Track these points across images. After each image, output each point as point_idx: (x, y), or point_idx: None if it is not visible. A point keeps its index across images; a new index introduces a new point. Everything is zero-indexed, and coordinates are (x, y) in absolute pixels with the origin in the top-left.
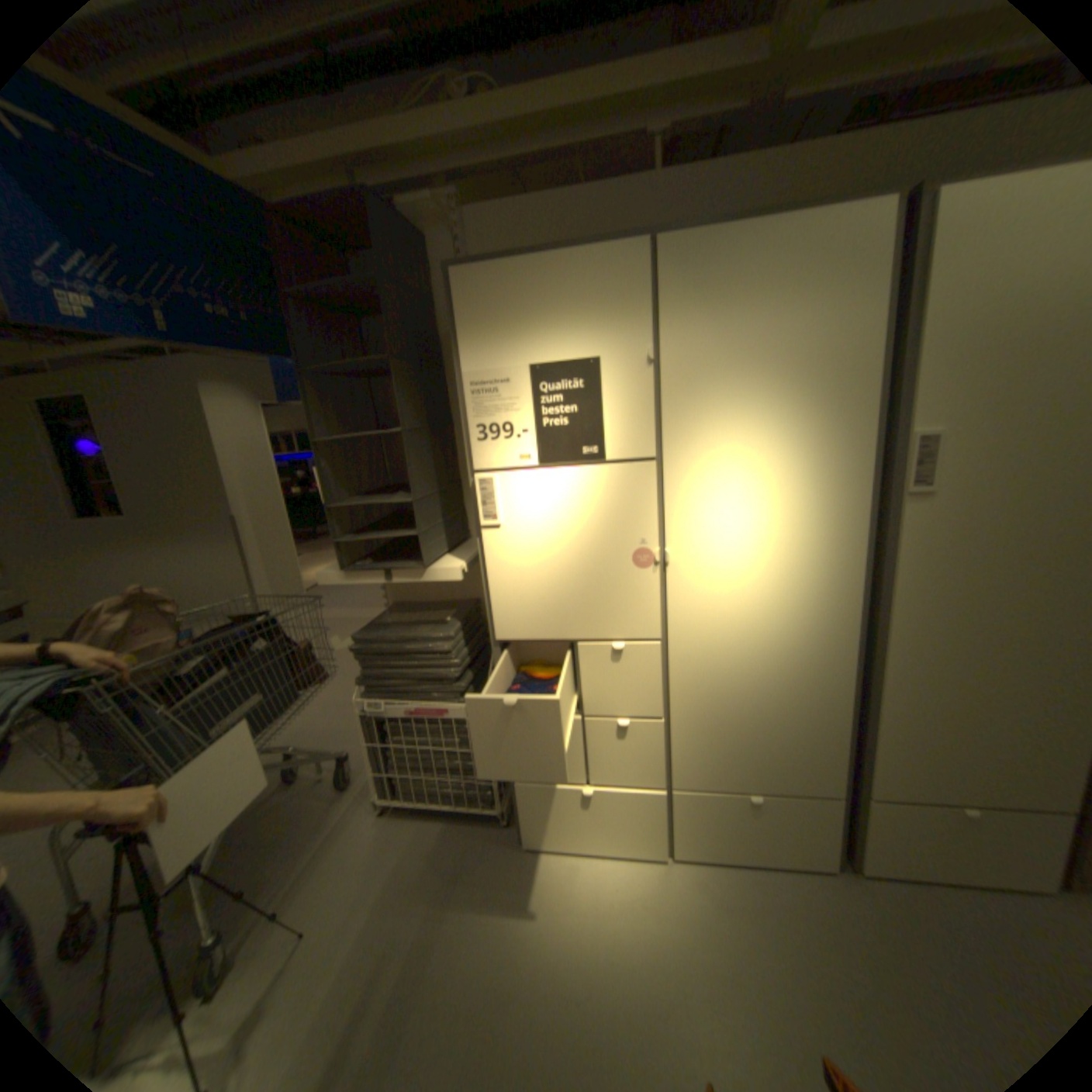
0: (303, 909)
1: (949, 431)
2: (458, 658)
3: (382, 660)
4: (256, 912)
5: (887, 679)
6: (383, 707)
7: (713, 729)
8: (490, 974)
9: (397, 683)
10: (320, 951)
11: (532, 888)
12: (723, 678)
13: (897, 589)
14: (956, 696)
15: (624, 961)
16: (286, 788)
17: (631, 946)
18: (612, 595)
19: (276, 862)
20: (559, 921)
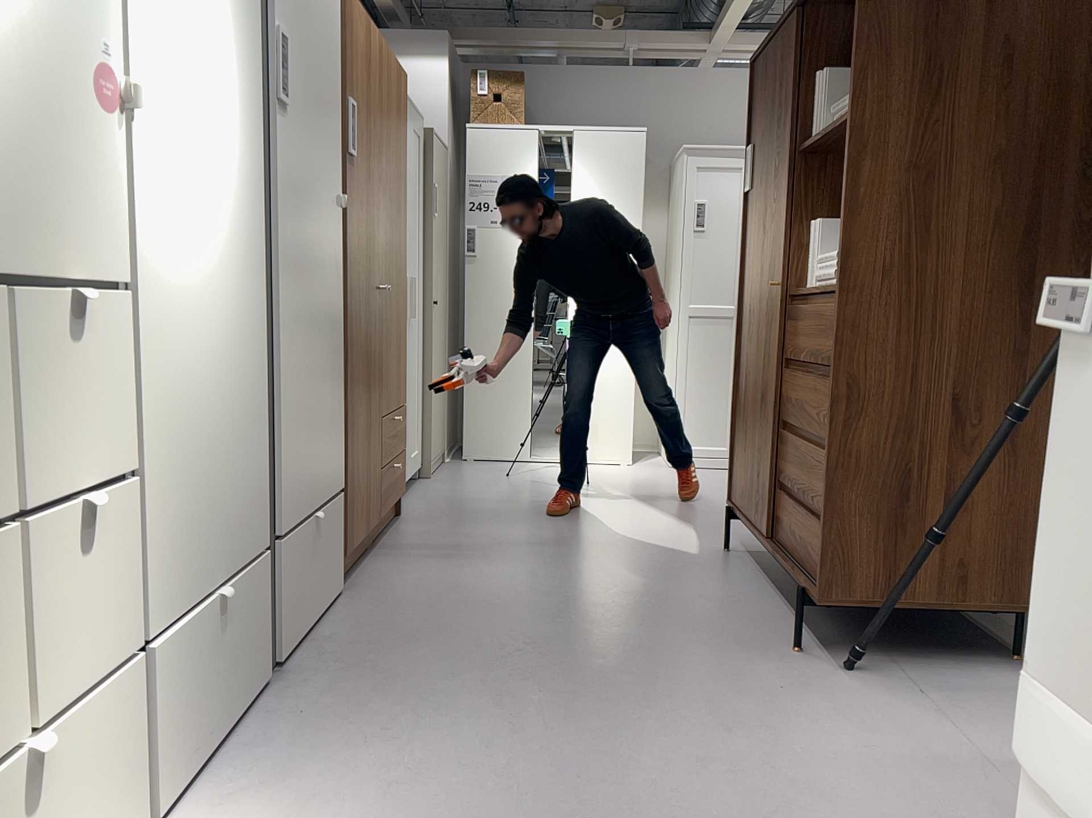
0: None
1: (286, 39)
2: None
3: None
4: None
5: (275, 352)
6: None
7: (177, 477)
8: None
9: None
10: None
11: None
12: (182, 365)
13: (274, 225)
14: (303, 367)
15: None
16: None
17: None
18: (55, 159)
19: None
20: None
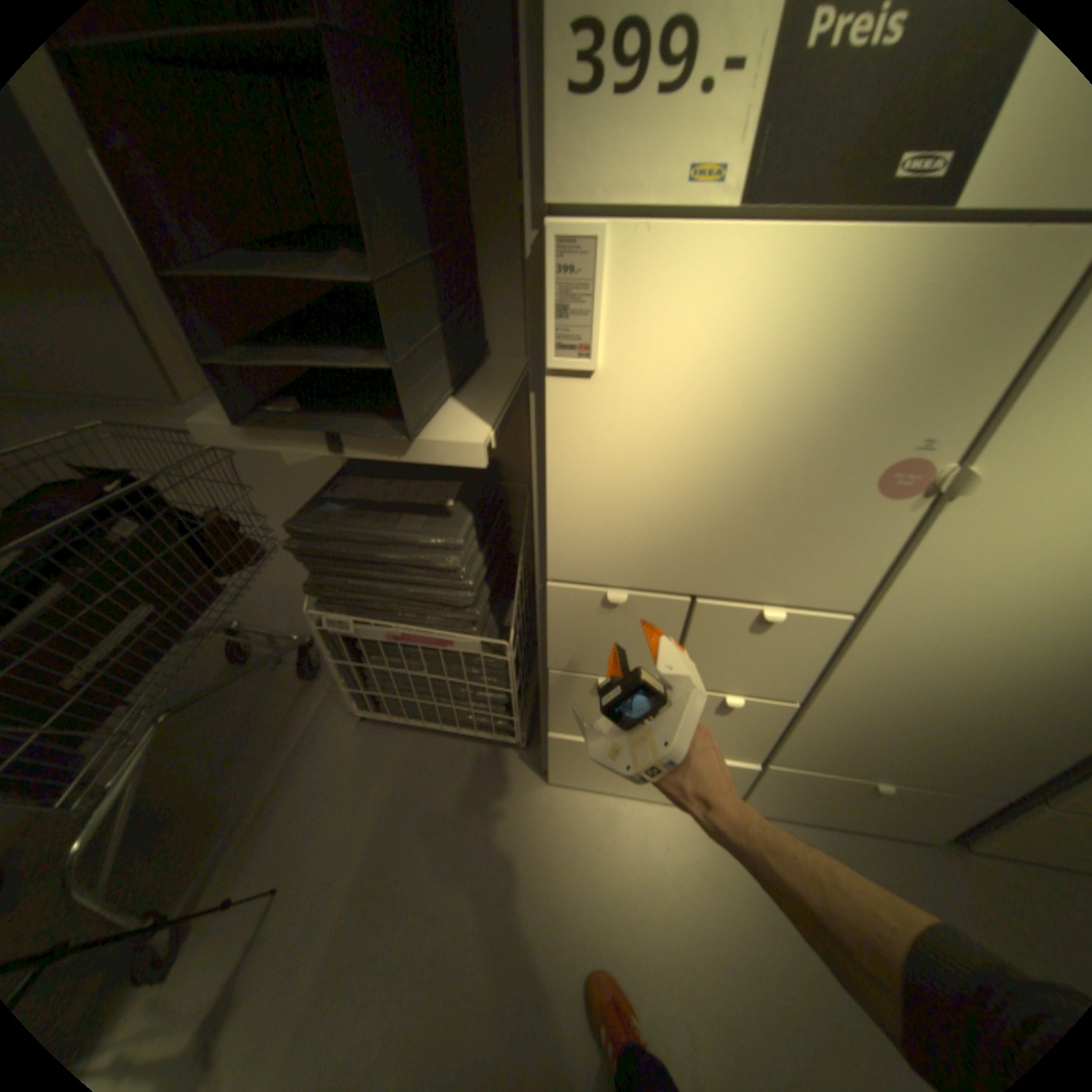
0: (274, 850)
1: None
2: (471, 578)
3: (342, 566)
4: (214, 851)
5: None
6: (353, 626)
7: (873, 723)
8: (518, 959)
9: (371, 598)
10: (301, 914)
11: (563, 838)
12: (938, 674)
13: None
14: None
15: (684, 950)
16: (239, 669)
17: (691, 930)
18: (801, 538)
19: (234, 779)
20: (599, 887)
